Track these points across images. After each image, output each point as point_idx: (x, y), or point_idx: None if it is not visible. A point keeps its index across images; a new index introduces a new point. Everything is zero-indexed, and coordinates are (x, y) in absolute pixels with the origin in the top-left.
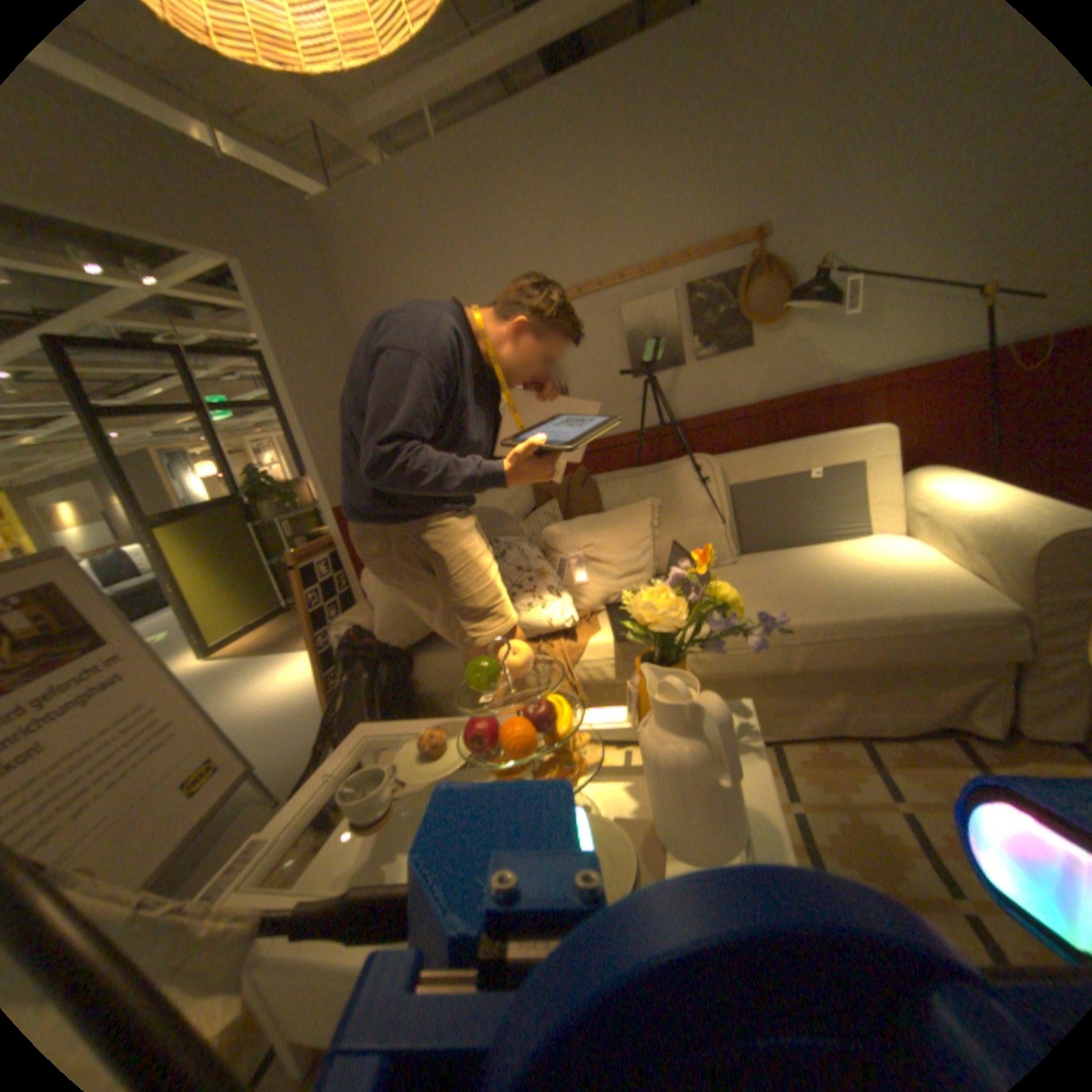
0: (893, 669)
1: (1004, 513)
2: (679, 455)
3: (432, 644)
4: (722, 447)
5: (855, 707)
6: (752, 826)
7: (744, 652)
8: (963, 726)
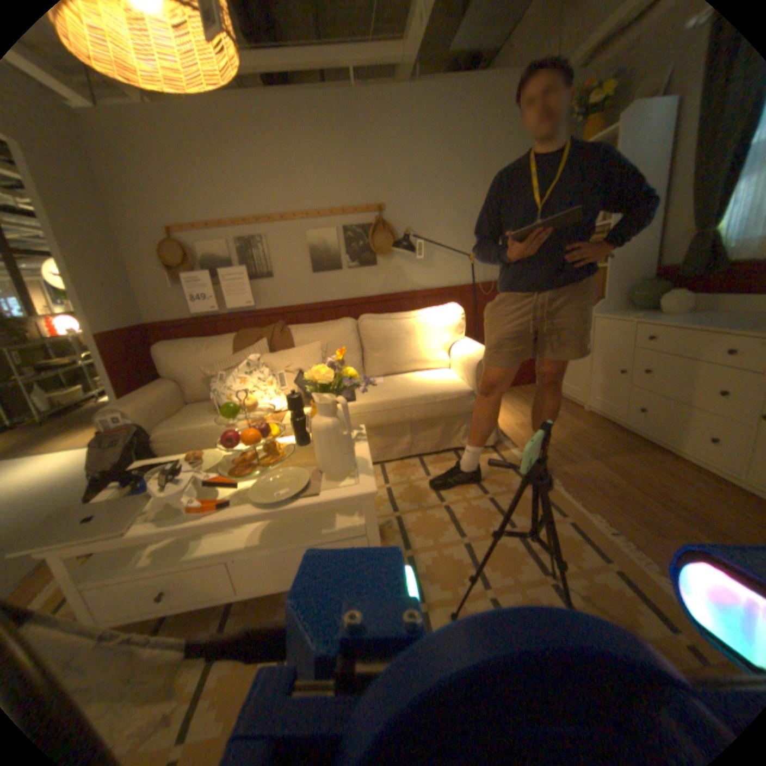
0: (428, 419)
1: (469, 352)
2: (338, 320)
3: (179, 423)
4: (361, 317)
5: (414, 440)
6: (358, 460)
7: (365, 414)
8: (455, 444)
